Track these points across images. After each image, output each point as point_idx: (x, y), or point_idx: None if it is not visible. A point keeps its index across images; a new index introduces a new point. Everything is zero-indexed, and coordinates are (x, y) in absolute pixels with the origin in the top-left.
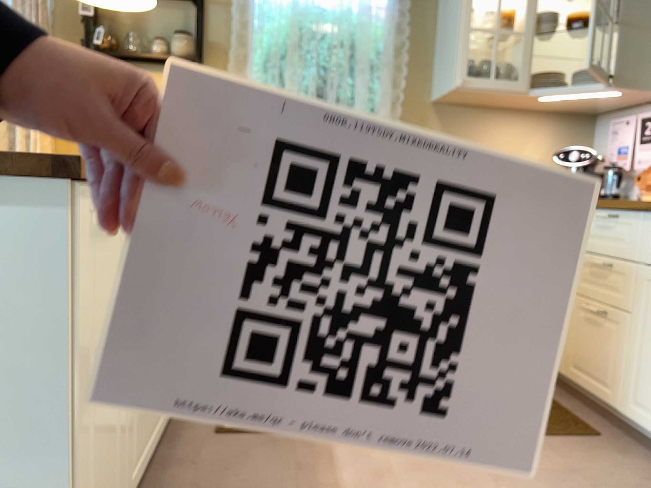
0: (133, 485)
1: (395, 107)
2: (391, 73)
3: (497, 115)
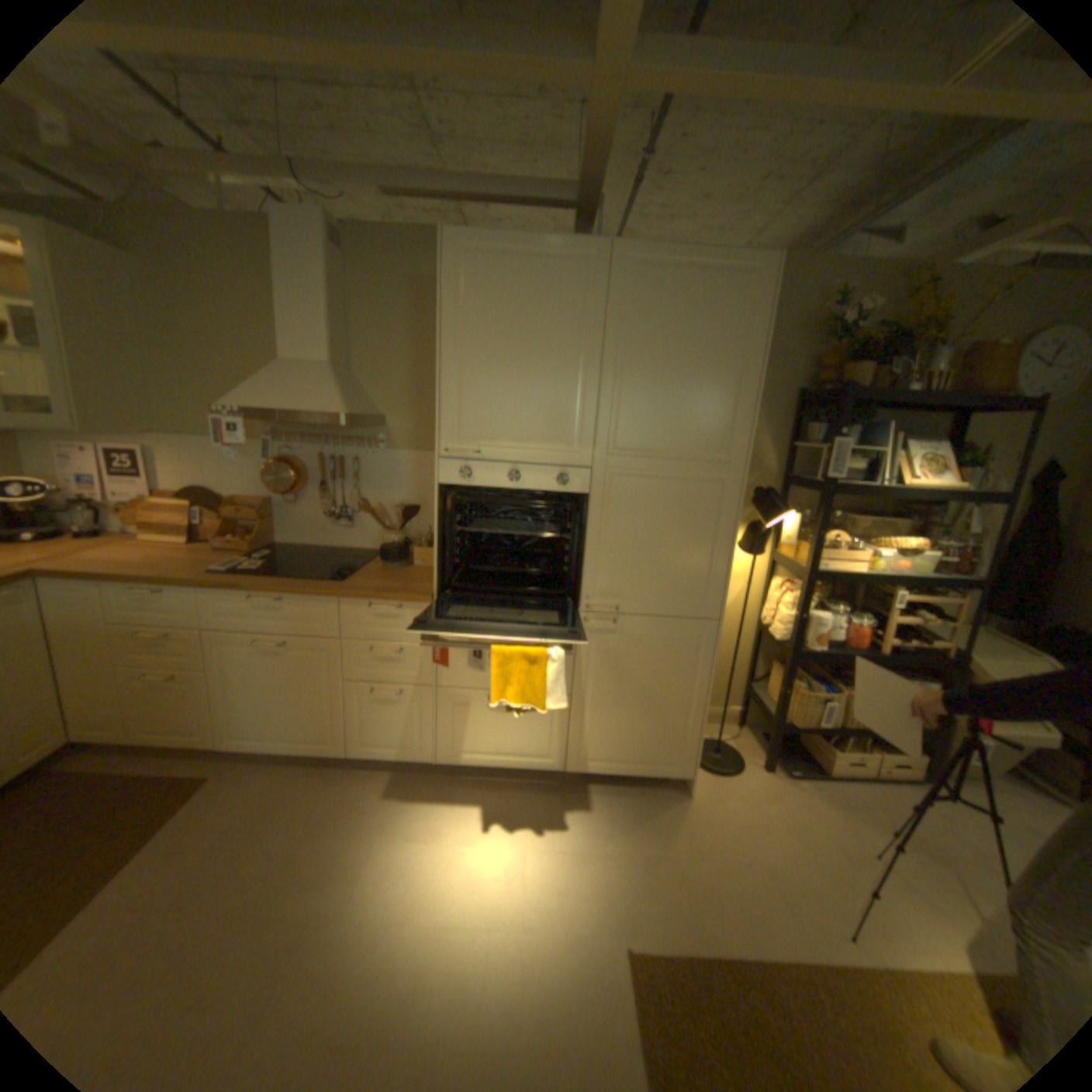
0: None
1: None
2: None
3: None
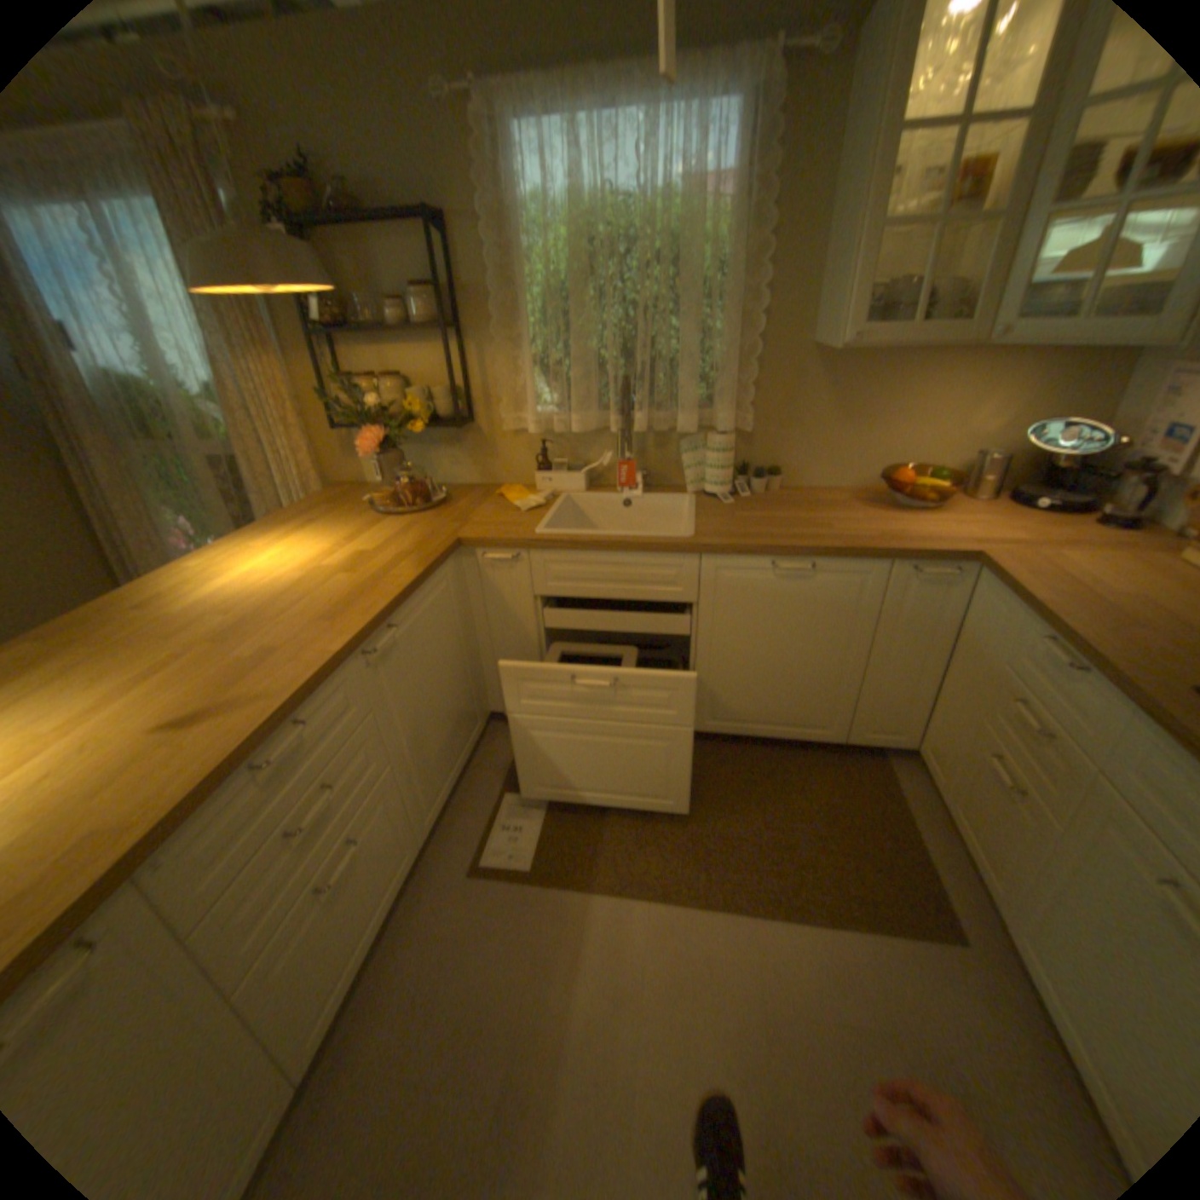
0: (333, 1014)
1: (748, 362)
2: (742, 301)
3: (934, 355)
